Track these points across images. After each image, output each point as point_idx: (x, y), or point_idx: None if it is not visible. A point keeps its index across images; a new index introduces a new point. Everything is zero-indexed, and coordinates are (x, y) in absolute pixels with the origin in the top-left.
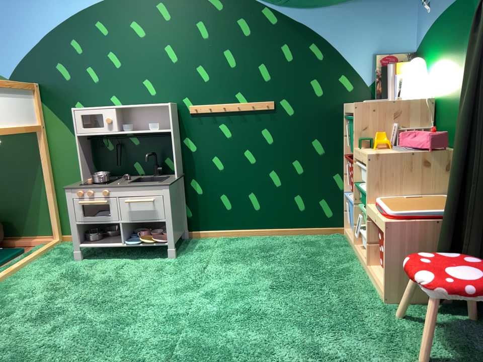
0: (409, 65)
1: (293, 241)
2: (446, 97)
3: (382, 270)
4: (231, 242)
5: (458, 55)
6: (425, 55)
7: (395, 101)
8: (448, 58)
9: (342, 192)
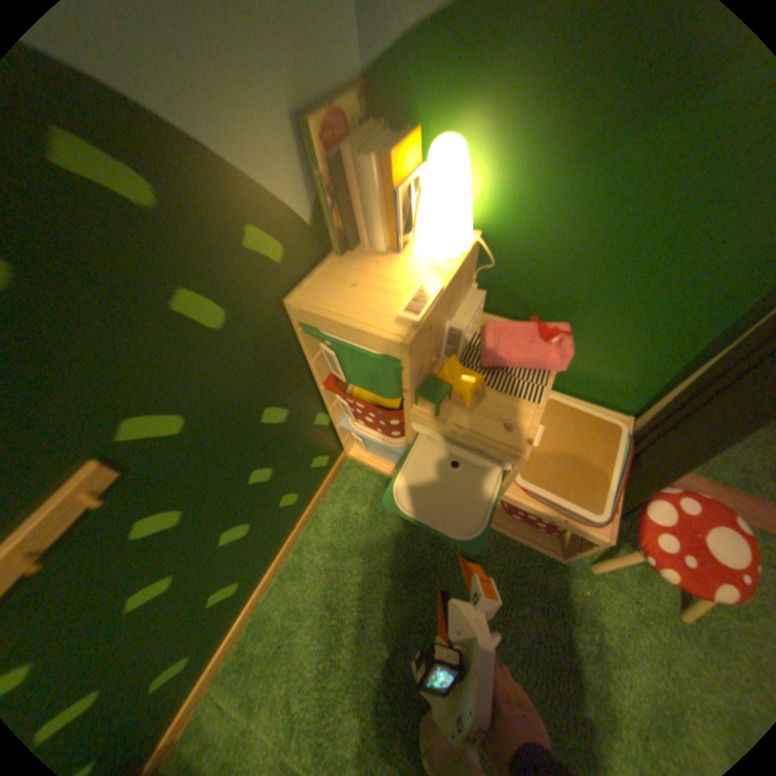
0: (412, 148)
1: (325, 546)
2: (525, 238)
3: (549, 541)
4: (249, 670)
5: (608, 155)
6: (426, 104)
7: (427, 266)
8: (551, 147)
9: (334, 425)
